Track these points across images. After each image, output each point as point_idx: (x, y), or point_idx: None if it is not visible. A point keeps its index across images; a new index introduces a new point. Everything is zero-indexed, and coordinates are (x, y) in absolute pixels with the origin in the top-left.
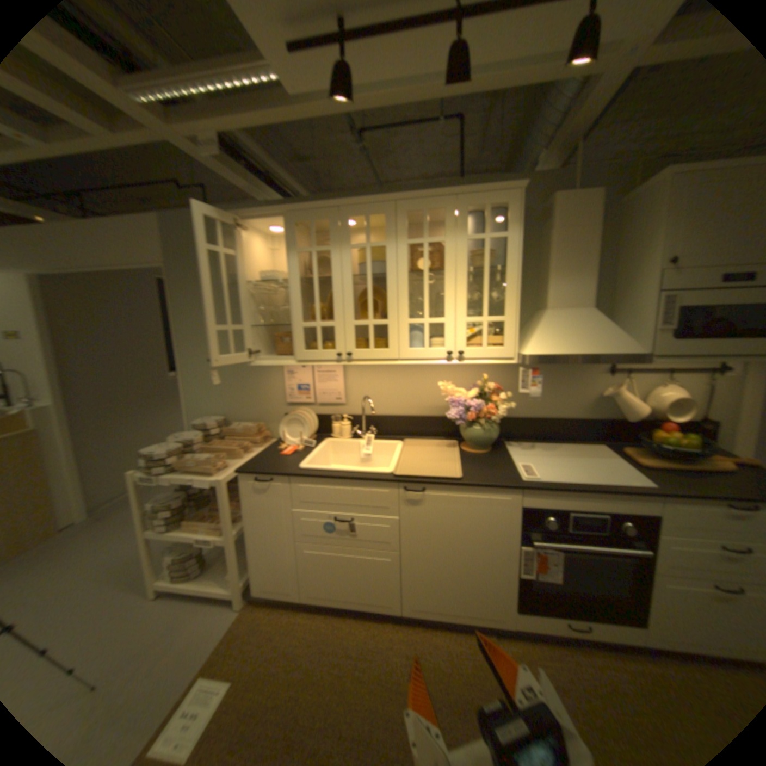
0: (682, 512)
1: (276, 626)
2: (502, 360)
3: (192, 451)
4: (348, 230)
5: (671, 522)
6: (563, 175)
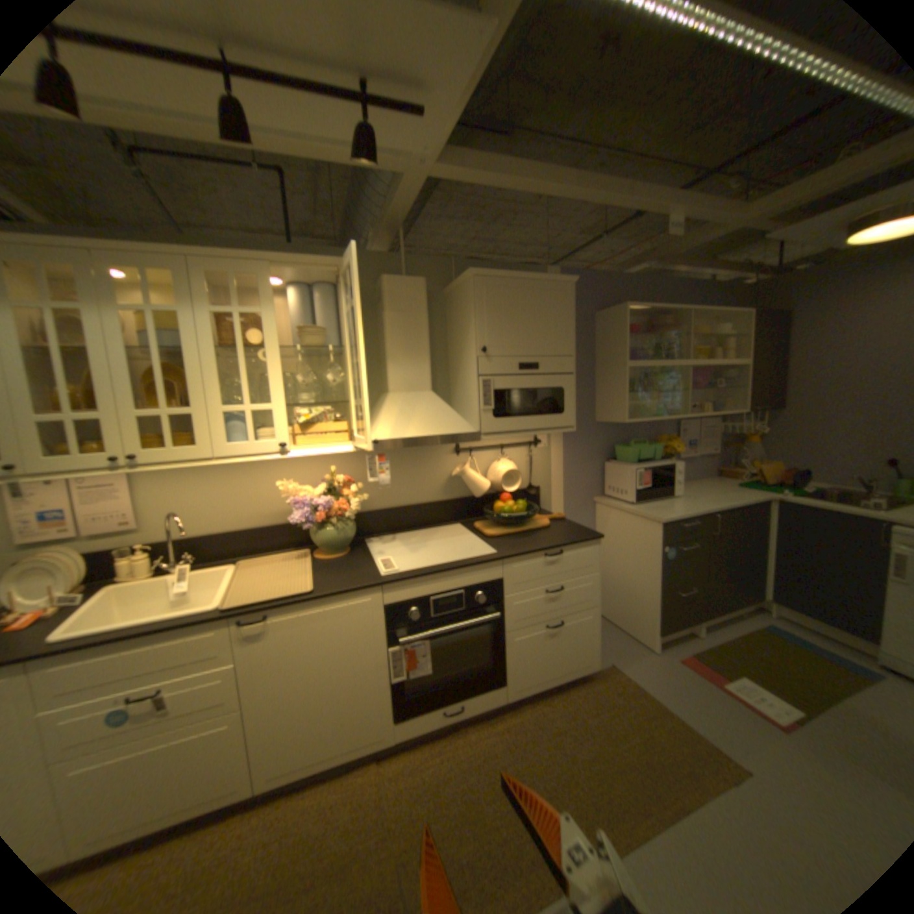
0: (515, 570)
1: None
2: (347, 449)
3: None
4: (111, 284)
5: (509, 580)
6: (389, 259)
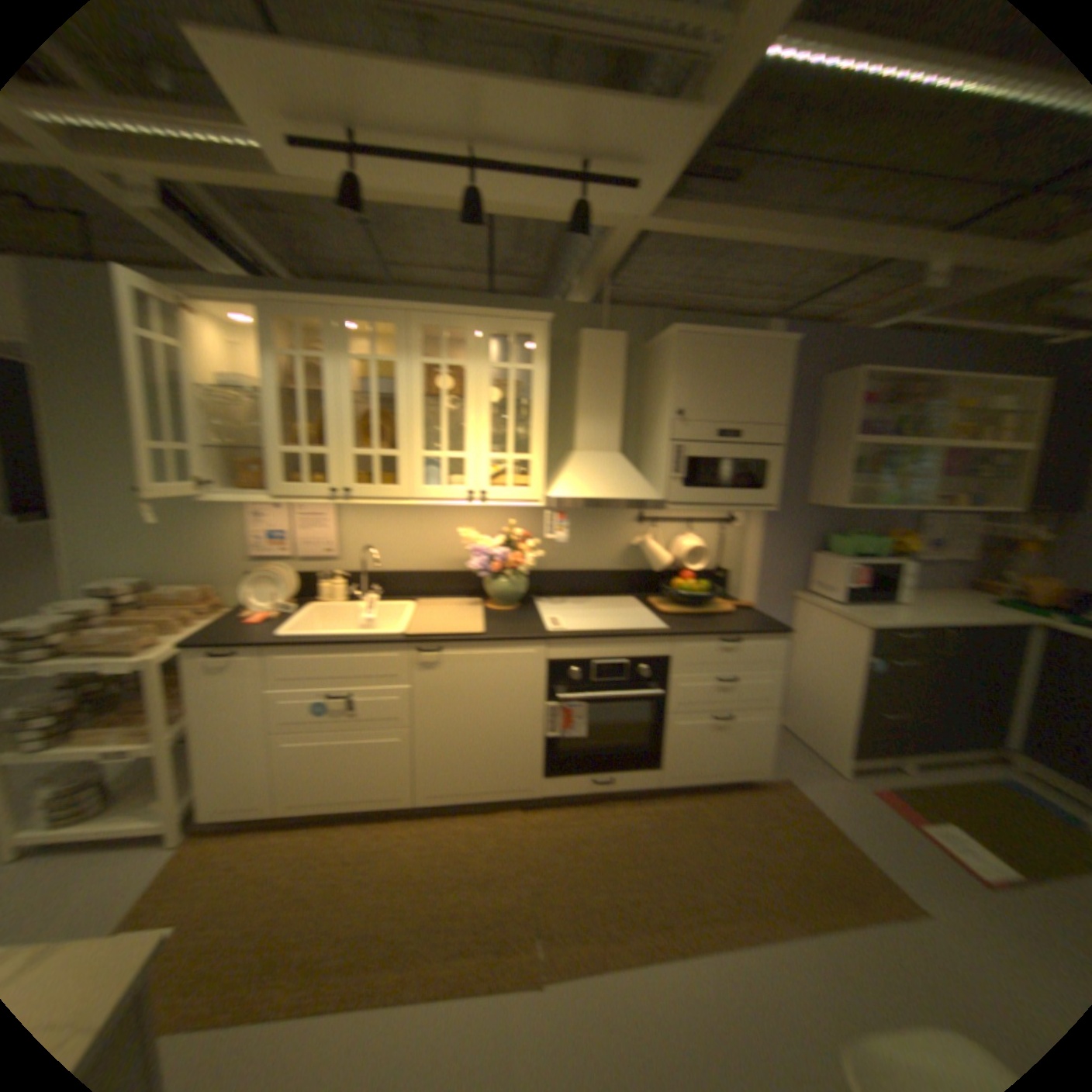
0: (685, 649)
1: (236, 853)
2: (527, 503)
3: (87, 627)
4: (345, 336)
5: (677, 659)
6: (590, 311)
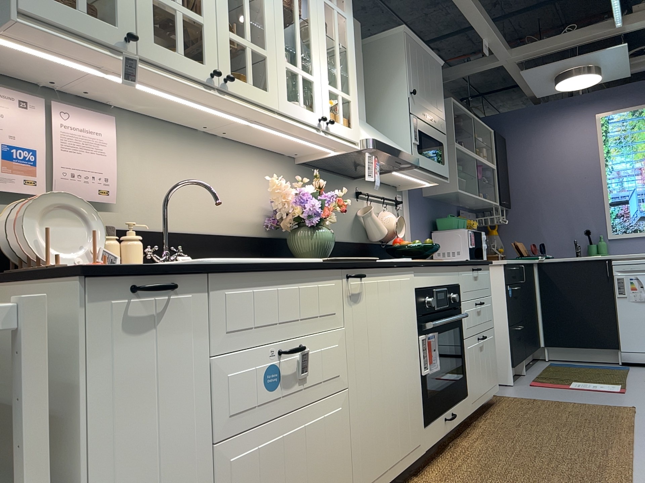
0: (464, 278)
1: None
2: (352, 144)
3: None
4: None
5: (462, 287)
6: None
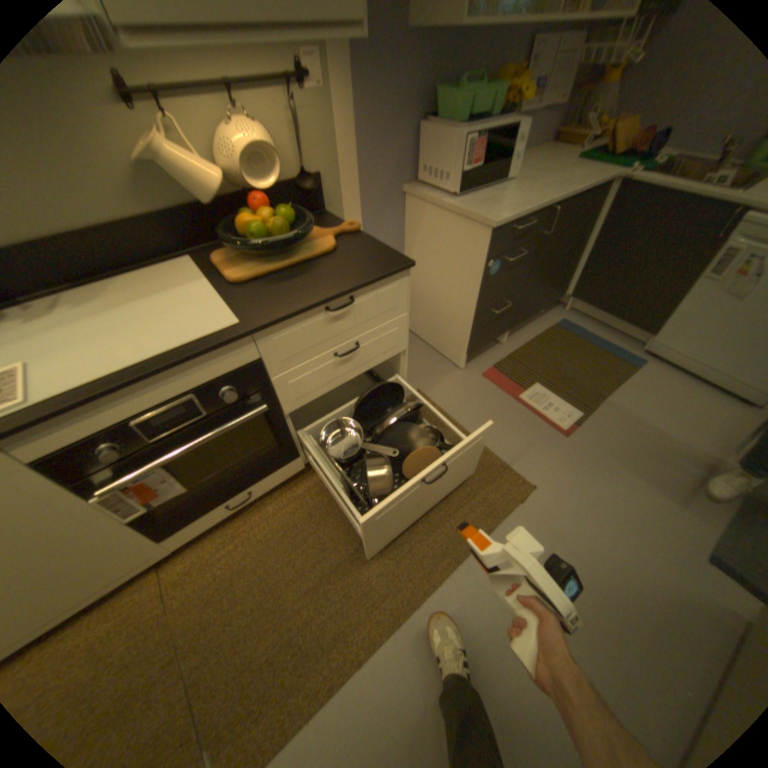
0: (280, 341)
1: None
2: None
3: None
4: None
5: (273, 357)
6: None
